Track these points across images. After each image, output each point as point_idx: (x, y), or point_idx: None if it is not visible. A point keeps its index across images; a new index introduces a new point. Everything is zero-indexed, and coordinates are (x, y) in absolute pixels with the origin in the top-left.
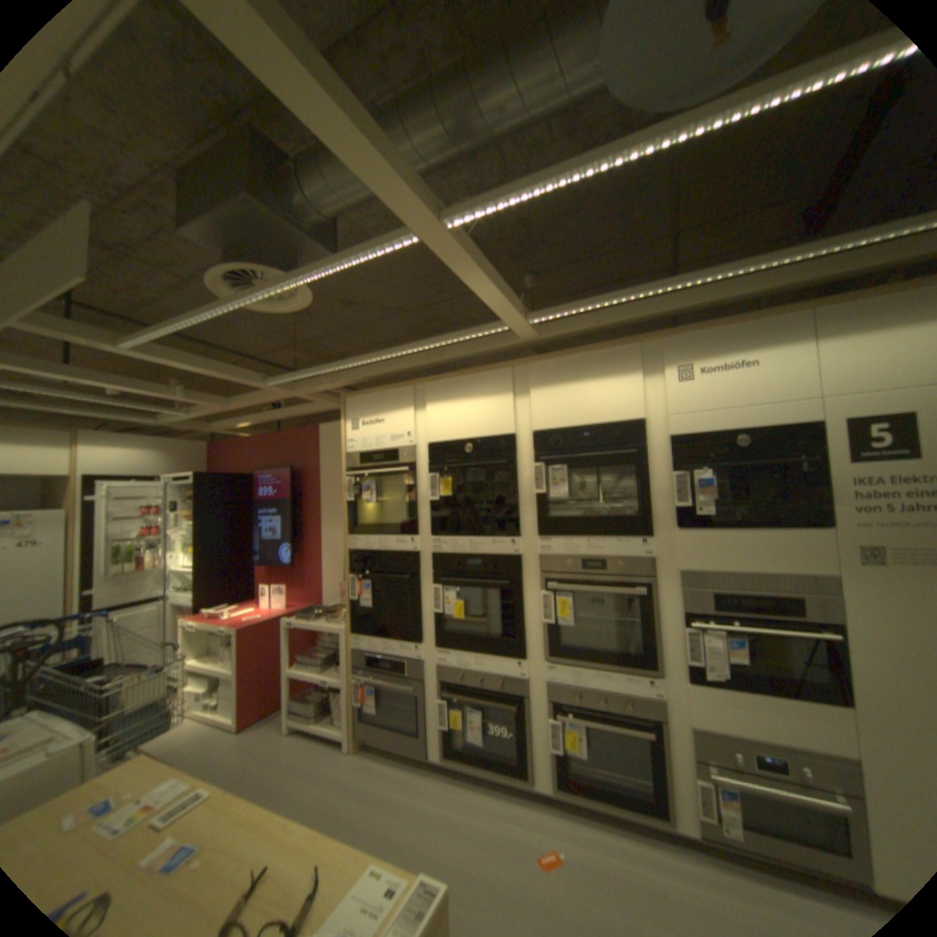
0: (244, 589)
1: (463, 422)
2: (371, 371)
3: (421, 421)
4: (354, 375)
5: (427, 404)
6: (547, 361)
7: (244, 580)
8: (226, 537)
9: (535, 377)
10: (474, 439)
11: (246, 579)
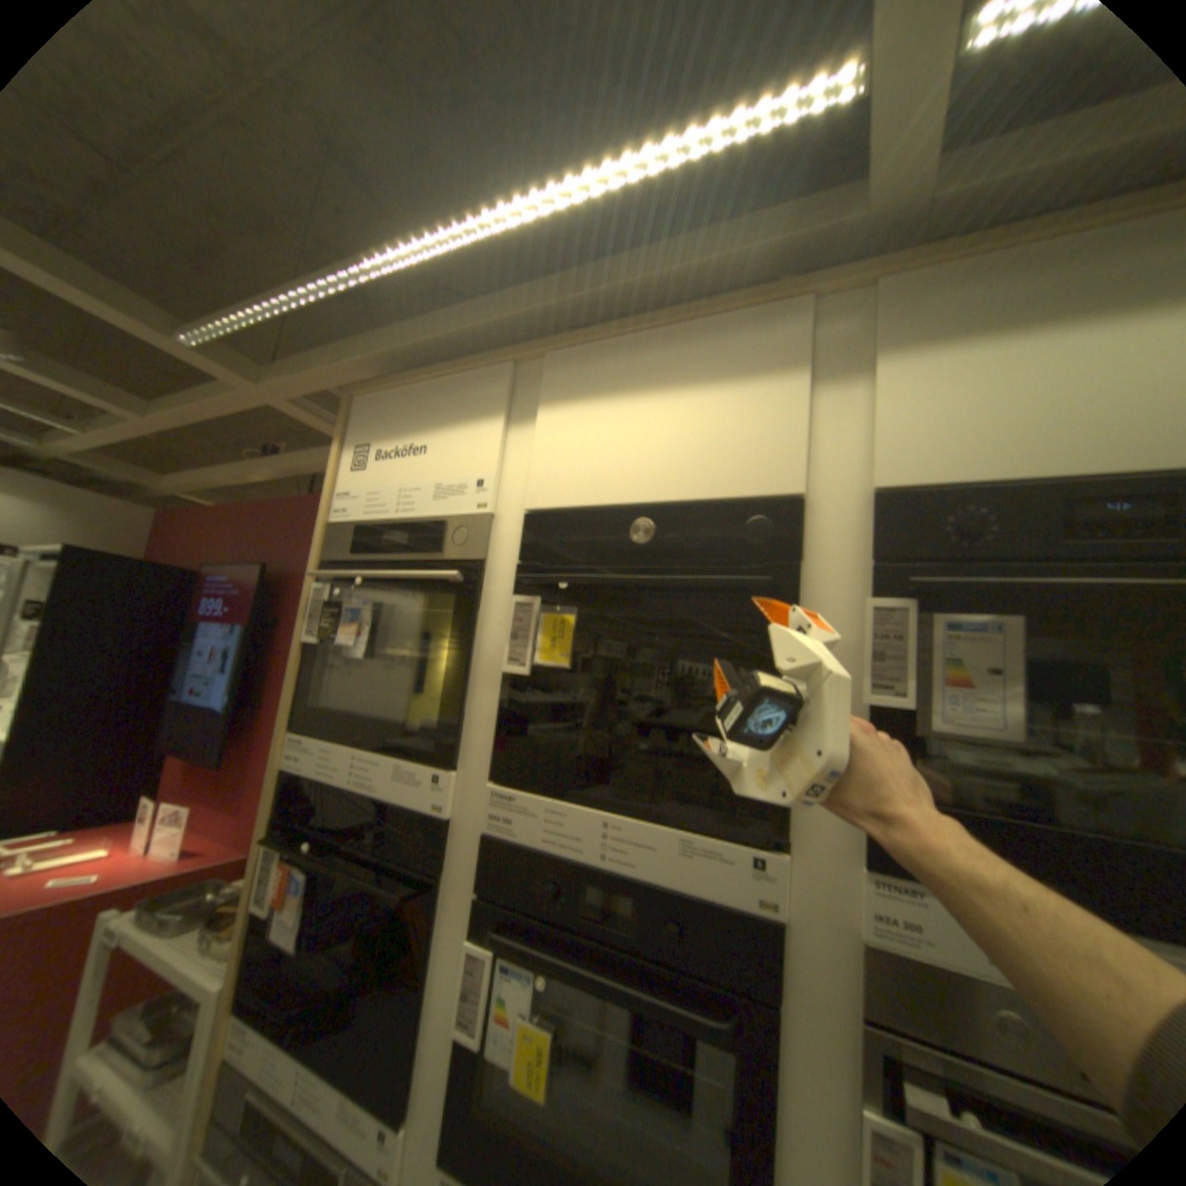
0: (134, 795)
1: (640, 451)
2: (423, 327)
3: (522, 449)
4: (384, 339)
5: (544, 403)
6: (958, 257)
7: (139, 775)
8: (116, 685)
9: (908, 311)
10: (667, 500)
11: (145, 774)
